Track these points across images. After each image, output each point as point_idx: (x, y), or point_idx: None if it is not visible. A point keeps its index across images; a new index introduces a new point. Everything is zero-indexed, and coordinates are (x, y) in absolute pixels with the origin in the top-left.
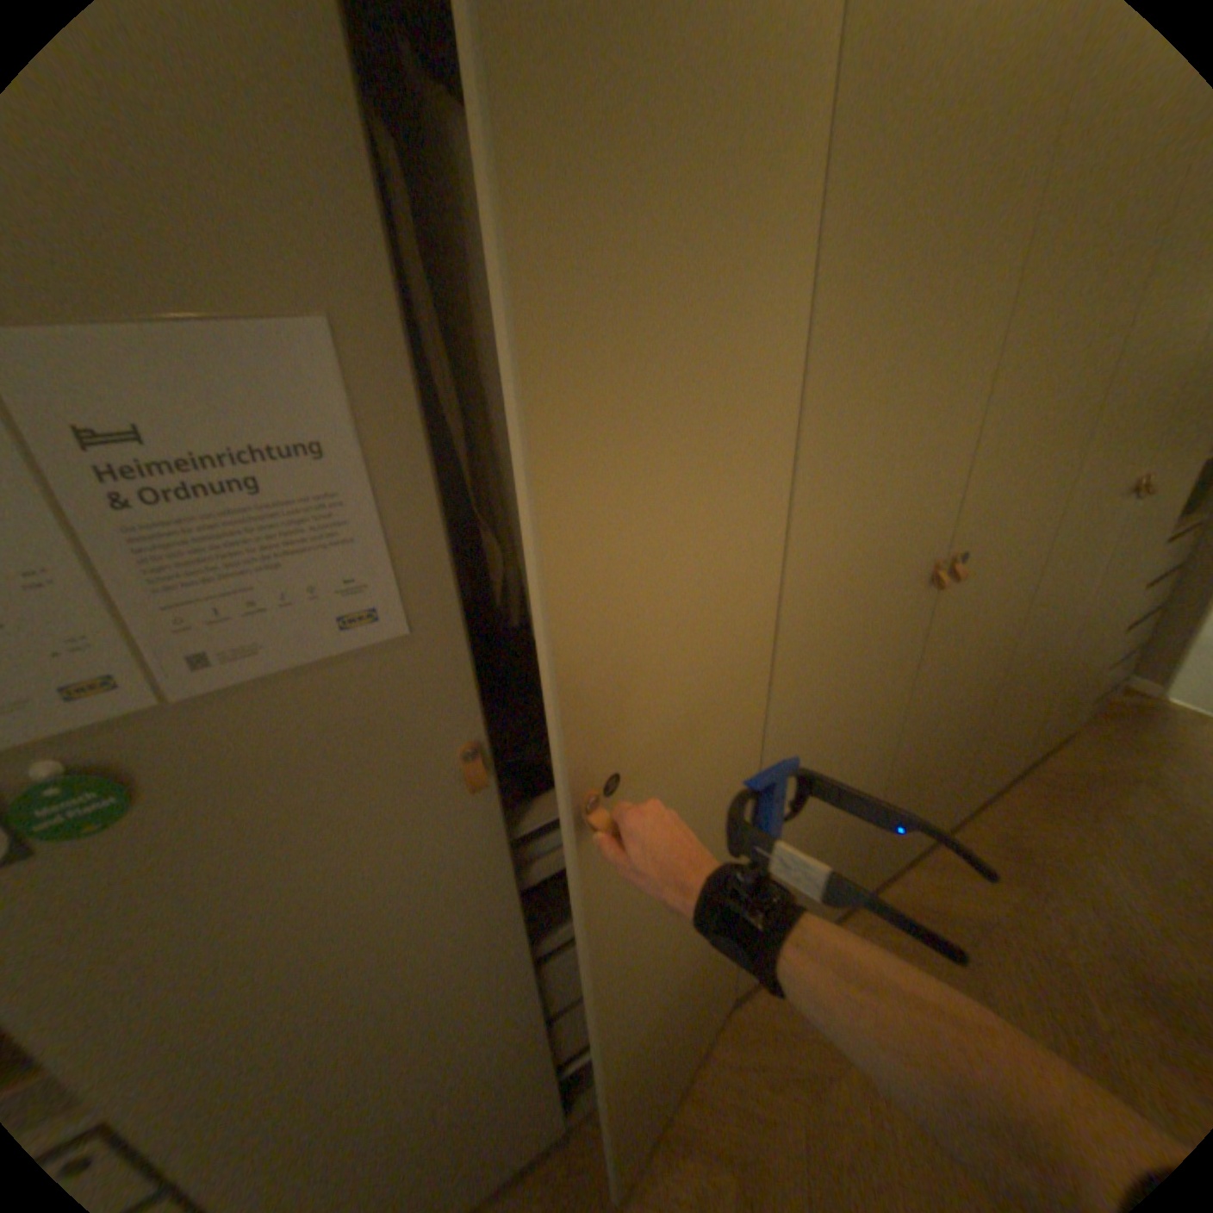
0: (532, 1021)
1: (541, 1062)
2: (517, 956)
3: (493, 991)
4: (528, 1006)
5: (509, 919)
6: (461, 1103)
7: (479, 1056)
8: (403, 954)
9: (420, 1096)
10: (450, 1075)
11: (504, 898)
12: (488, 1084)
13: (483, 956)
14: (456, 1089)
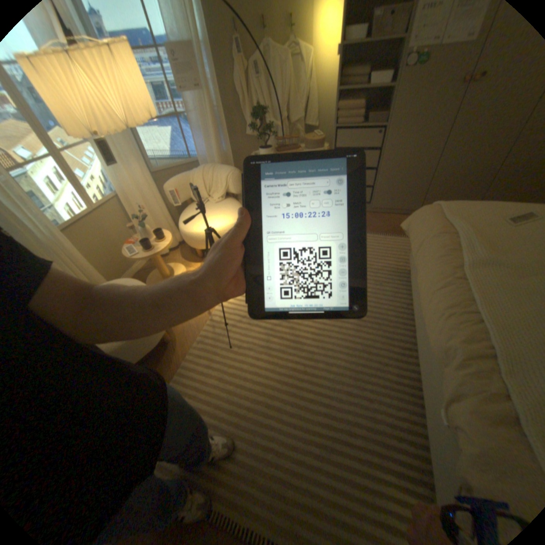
0: (434, 162)
1: (428, 178)
2: (442, 139)
3: (434, 145)
4: (436, 157)
5: (447, 126)
6: (413, 172)
7: (422, 162)
8: (429, 120)
9: (410, 162)
10: (416, 162)
11: (449, 119)
12: (418, 173)
13: (438, 133)
14: (414, 167)
